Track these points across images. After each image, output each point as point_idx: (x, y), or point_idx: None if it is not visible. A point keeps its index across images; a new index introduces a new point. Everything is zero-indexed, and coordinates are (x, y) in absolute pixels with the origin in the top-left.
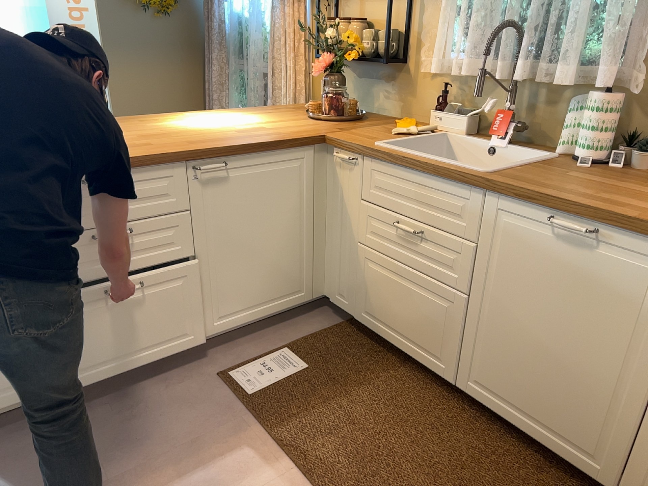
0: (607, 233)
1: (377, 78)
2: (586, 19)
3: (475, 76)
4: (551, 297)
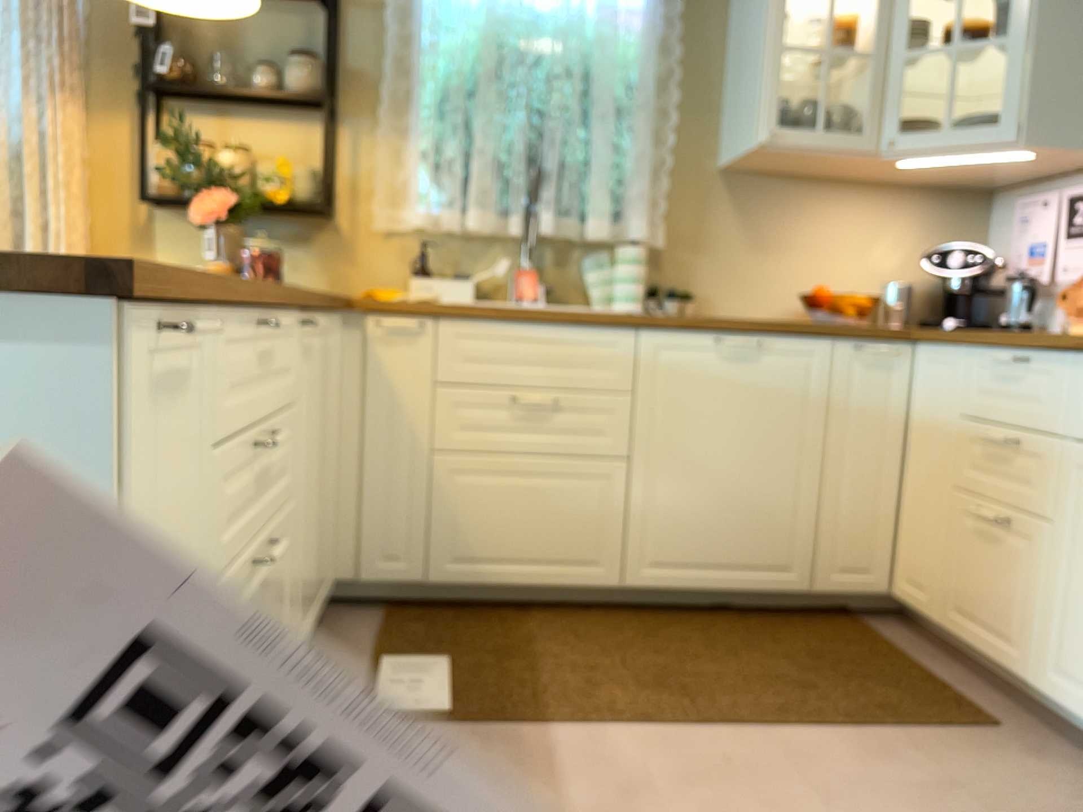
0: (768, 340)
1: (273, 239)
2: (608, 173)
3: (486, 228)
4: (728, 421)
